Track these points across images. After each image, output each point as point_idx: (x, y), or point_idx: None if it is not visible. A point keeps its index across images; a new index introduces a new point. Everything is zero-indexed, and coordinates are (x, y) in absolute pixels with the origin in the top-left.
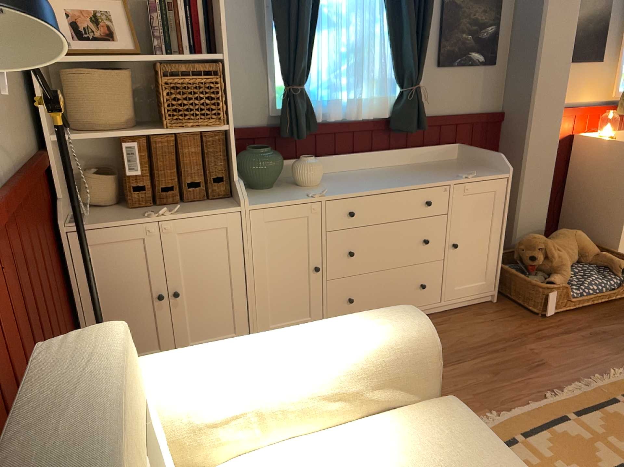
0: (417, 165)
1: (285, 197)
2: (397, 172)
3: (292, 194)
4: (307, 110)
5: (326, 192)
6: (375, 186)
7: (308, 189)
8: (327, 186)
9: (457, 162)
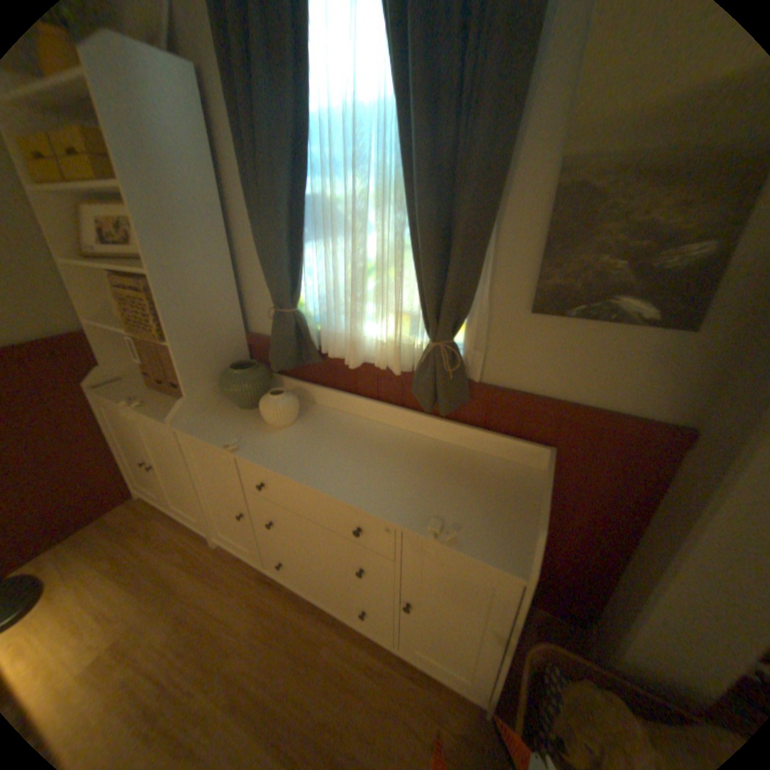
0: (456, 452)
1: (213, 433)
2: (395, 452)
3: (232, 429)
4: (298, 337)
5: (251, 447)
6: (306, 466)
7: (260, 429)
8: (280, 436)
9: (522, 480)
